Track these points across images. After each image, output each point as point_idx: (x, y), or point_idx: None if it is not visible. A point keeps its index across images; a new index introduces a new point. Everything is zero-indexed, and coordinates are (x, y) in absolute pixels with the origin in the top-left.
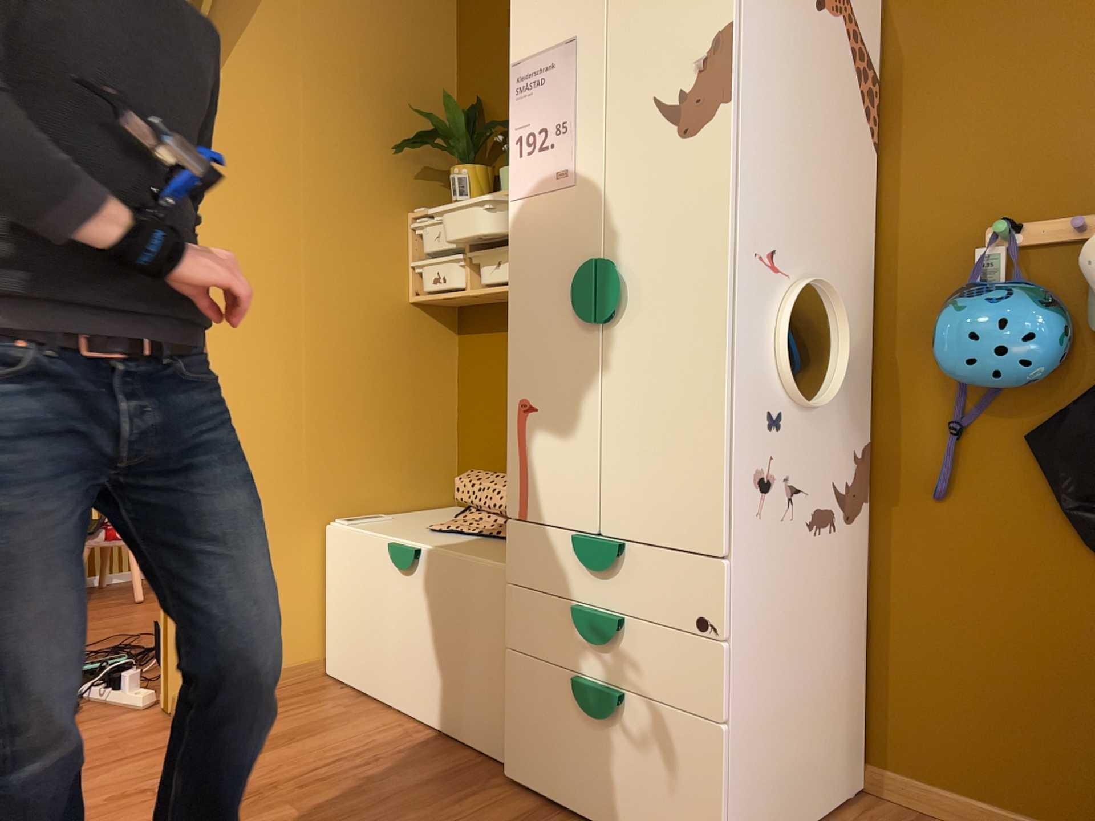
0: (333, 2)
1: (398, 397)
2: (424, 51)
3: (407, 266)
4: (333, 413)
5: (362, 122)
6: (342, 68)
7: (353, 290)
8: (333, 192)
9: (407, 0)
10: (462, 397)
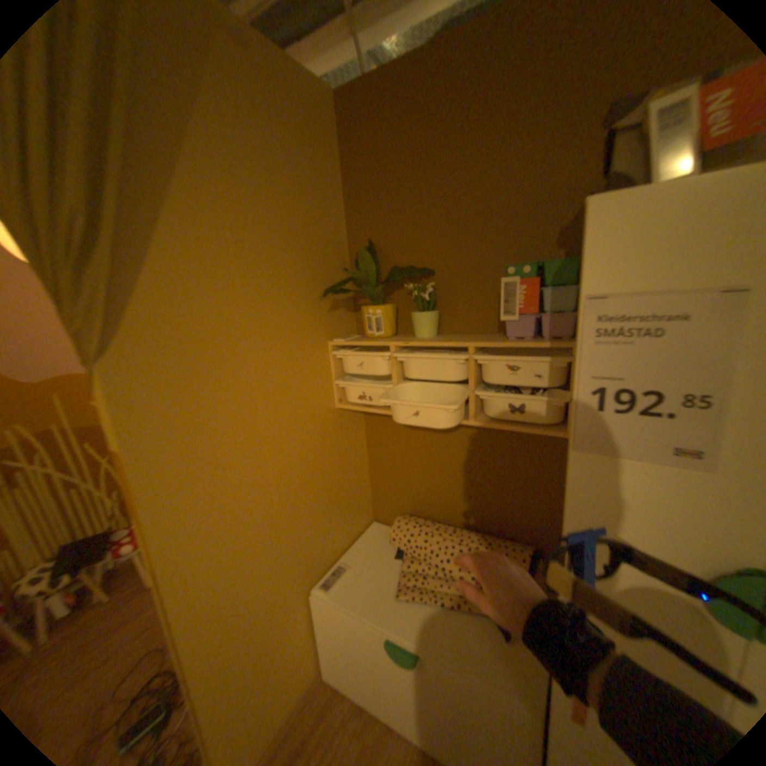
0: (245, 157)
1: (338, 476)
2: (322, 198)
3: (332, 382)
4: (302, 516)
5: (287, 275)
6: (264, 228)
7: (301, 419)
8: (275, 347)
9: (304, 150)
10: (373, 455)
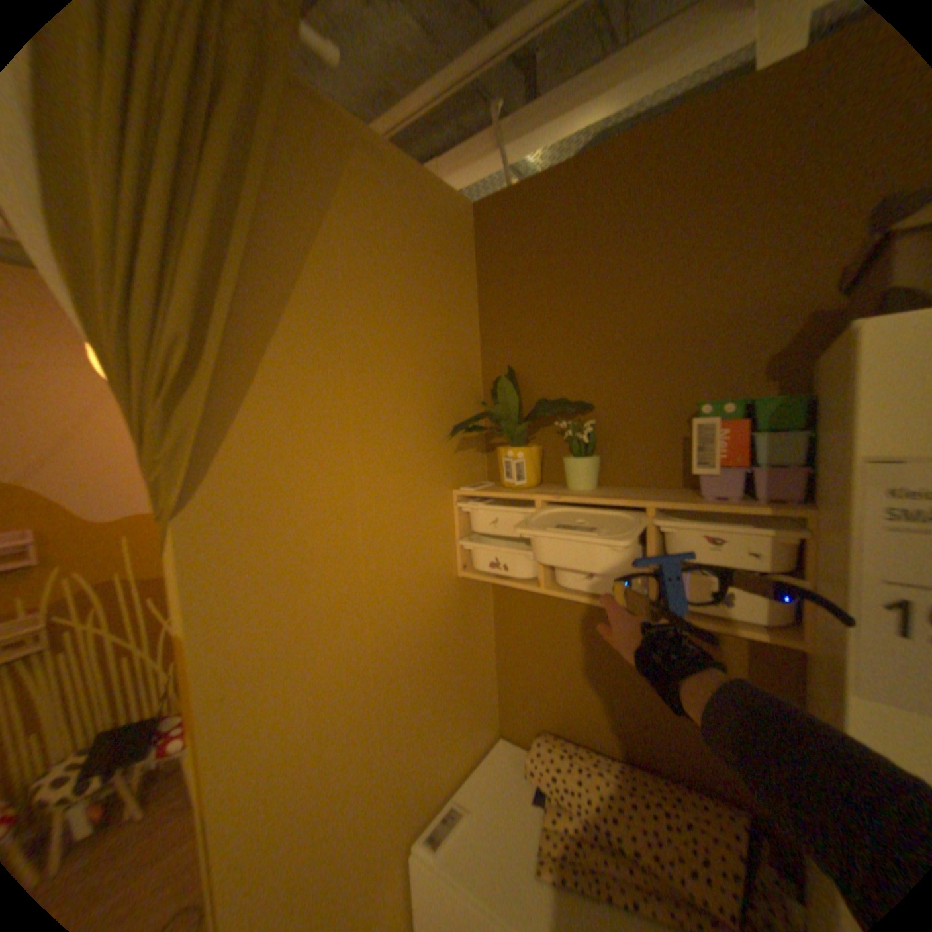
0: (372, 275)
1: (456, 671)
2: (454, 319)
3: (455, 541)
4: (406, 730)
5: (409, 408)
6: (387, 353)
7: (414, 591)
8: (389, 497)
9: (438, 267)
10: (503, 642)
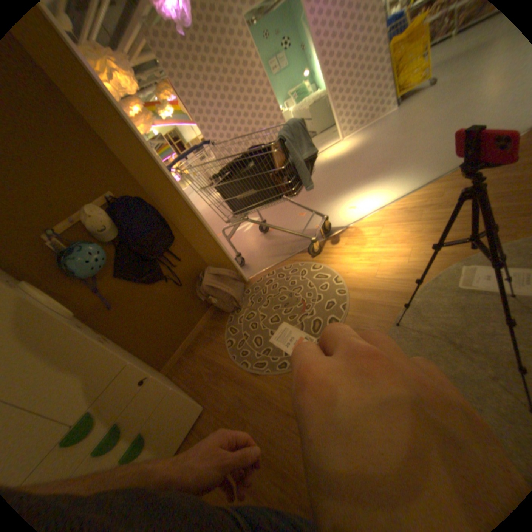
0: None
1: None
2: None
3: None
4: None
5: None
6: None
7: None
8: None
9: None
10: None
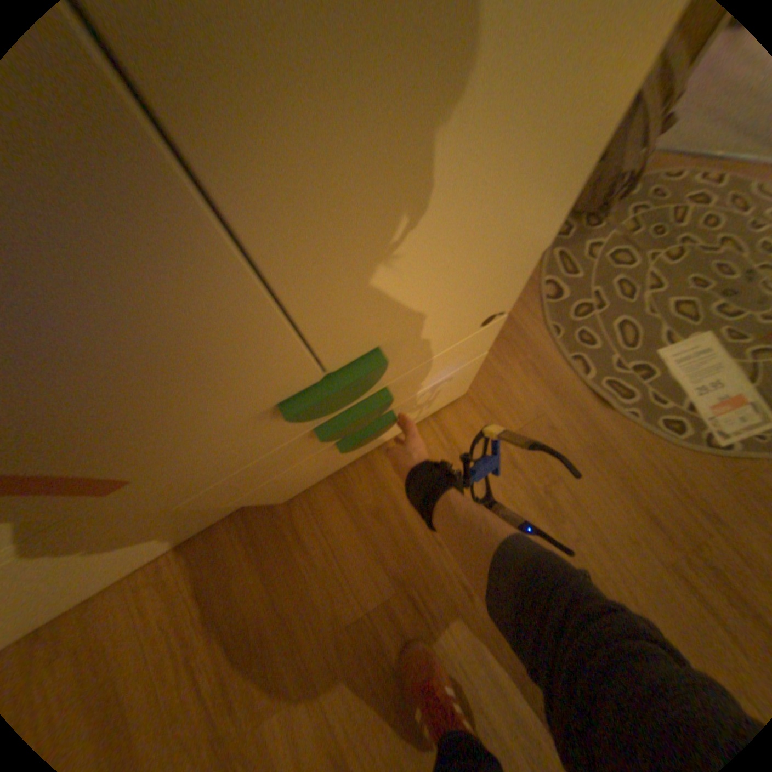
0: None
1: None
2: None
3: None
4: None
5: None
6: None
7: None
8: None
9: None
10: None
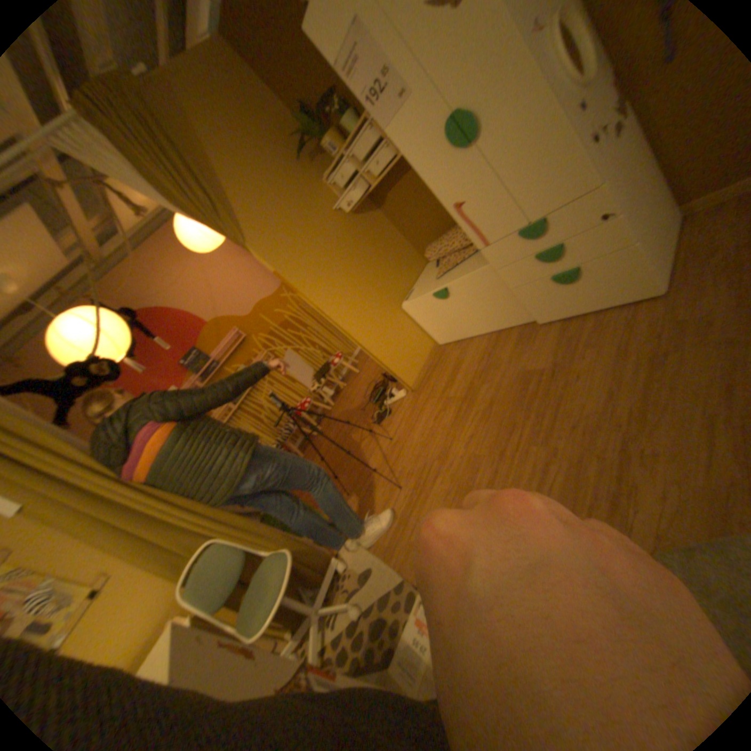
0: (218, 123)
1: (381, 246)
2: (260, 102)
3: (340, 198)
4: (370, 272)
5: (275, 161)
6: (249, 147)
7: (335, 226)
8: (296, 200)
9: (233, 87)
10: (397, 225)
